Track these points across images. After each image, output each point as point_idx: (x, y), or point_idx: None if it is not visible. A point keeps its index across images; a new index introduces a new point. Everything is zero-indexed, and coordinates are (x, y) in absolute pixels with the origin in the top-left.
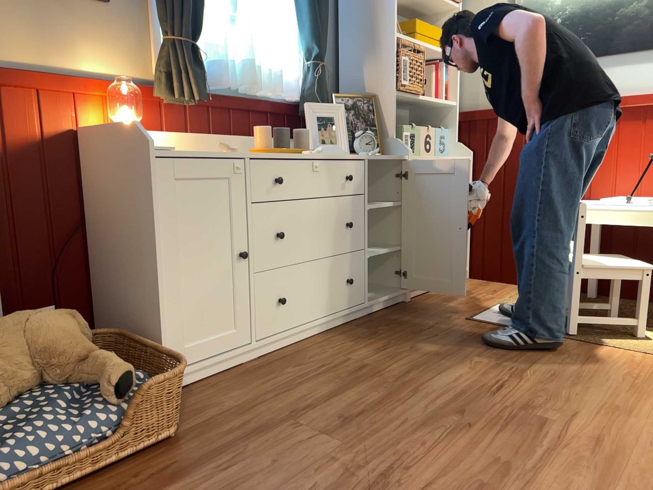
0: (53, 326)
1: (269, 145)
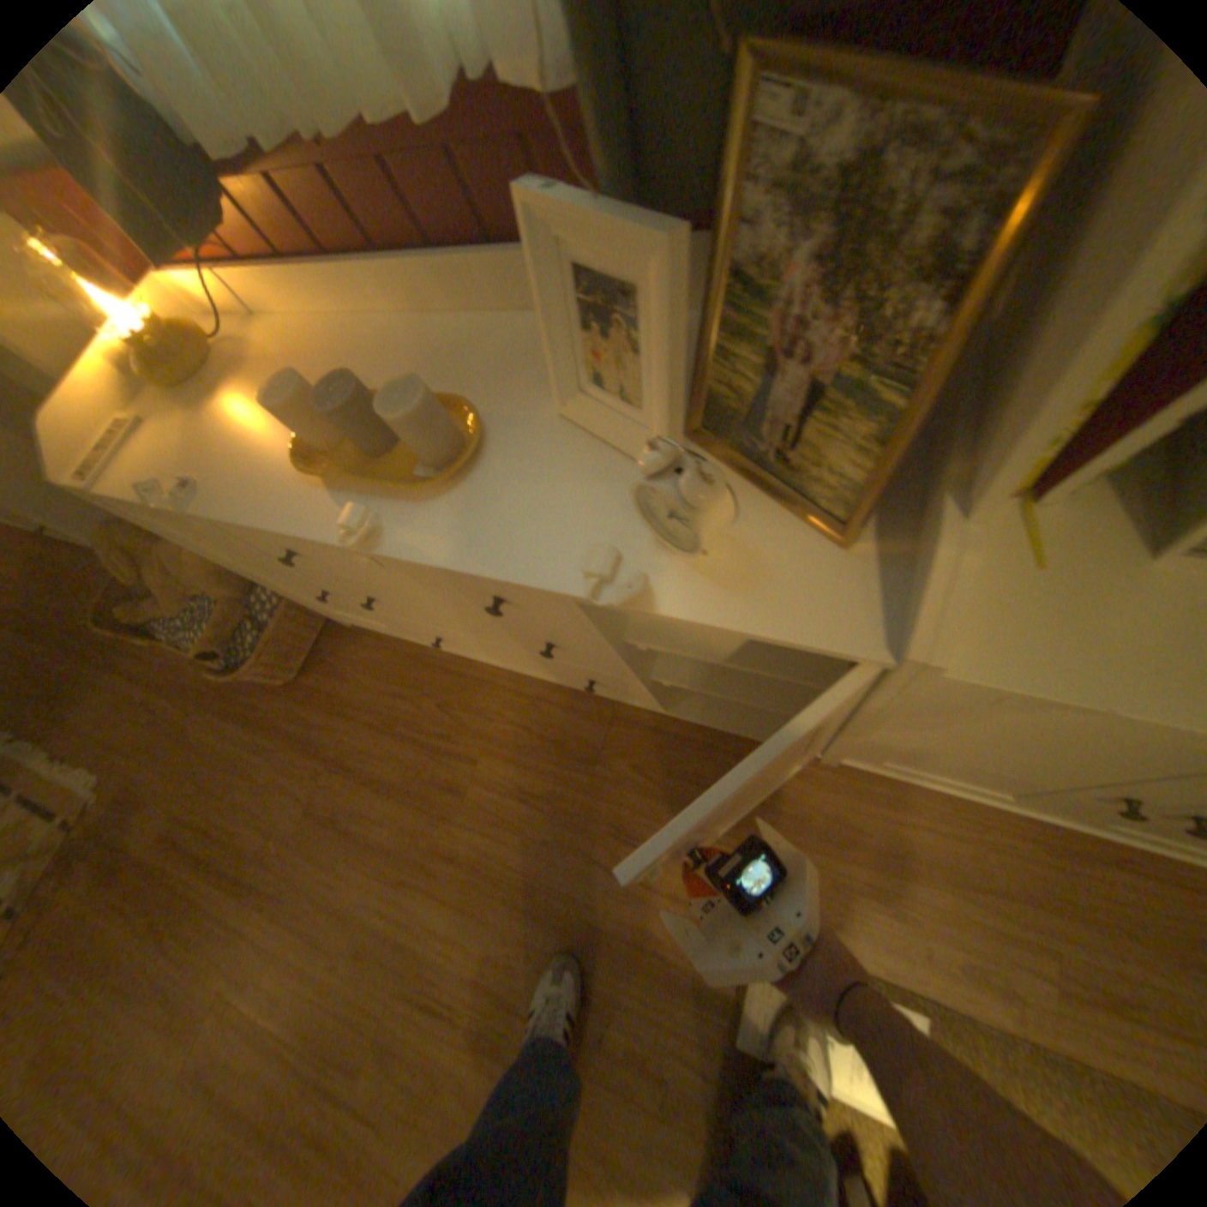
0: (194, 567)
1: (310, 439)
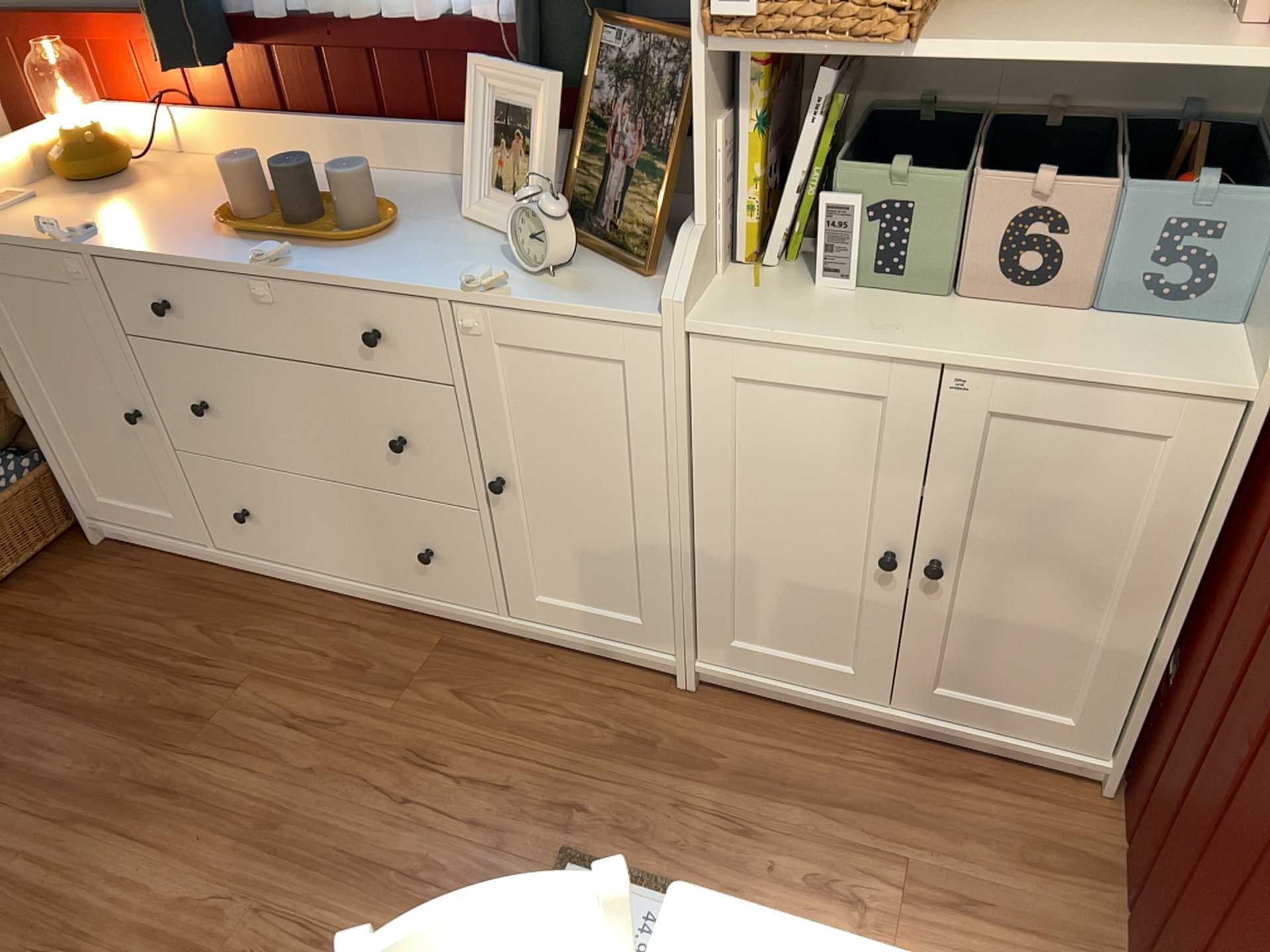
0: None
1: (253, 209)
